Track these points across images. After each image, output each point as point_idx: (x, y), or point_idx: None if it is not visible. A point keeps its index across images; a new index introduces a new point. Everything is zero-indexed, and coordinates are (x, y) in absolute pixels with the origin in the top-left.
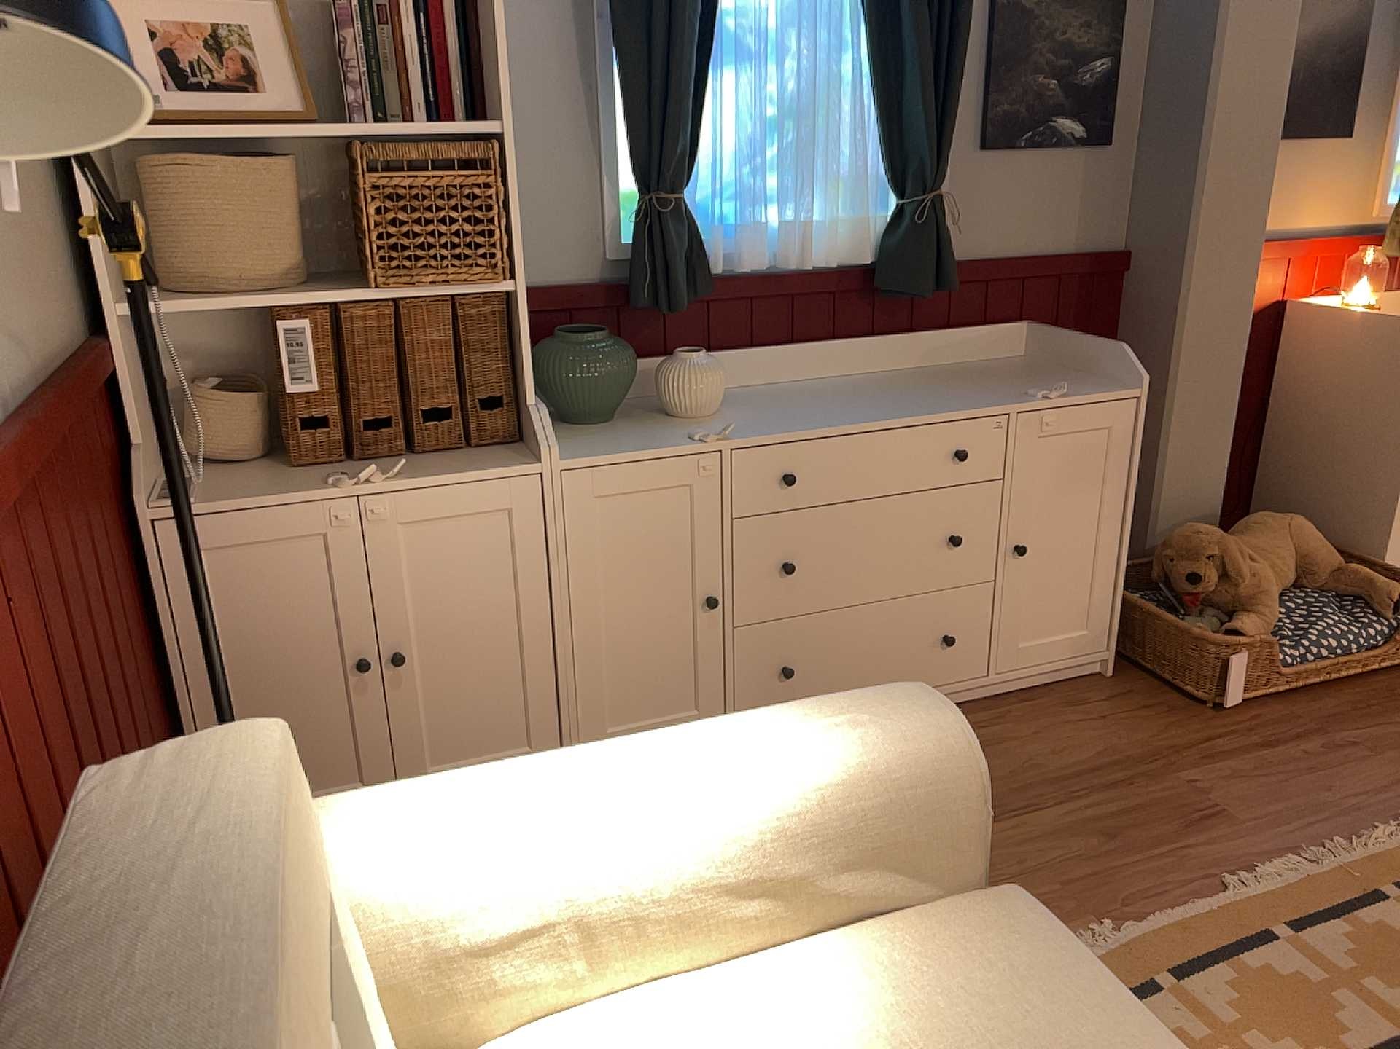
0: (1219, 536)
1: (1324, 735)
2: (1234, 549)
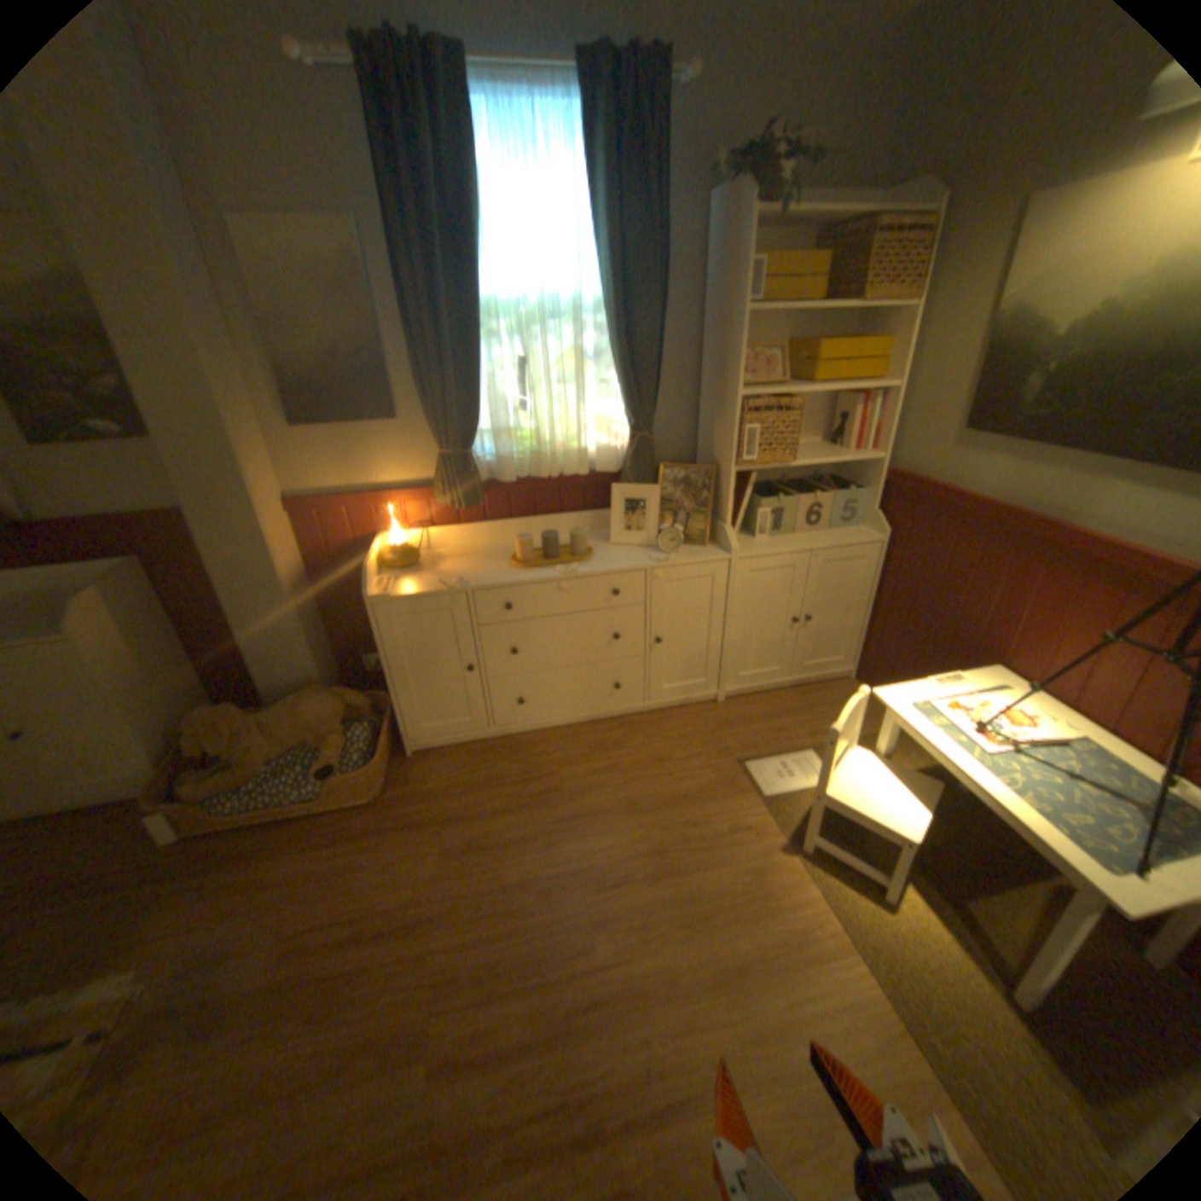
0: (225, 714)
1: (202, 874)
2: (219, 727)
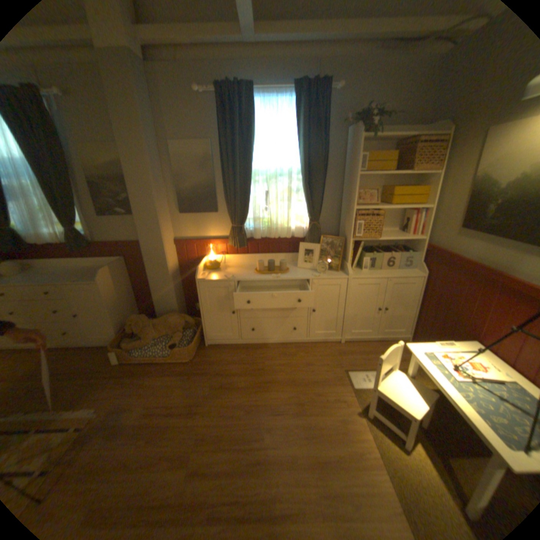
0: (141, 319)
1: (123, 379)
2: (138, 323)
